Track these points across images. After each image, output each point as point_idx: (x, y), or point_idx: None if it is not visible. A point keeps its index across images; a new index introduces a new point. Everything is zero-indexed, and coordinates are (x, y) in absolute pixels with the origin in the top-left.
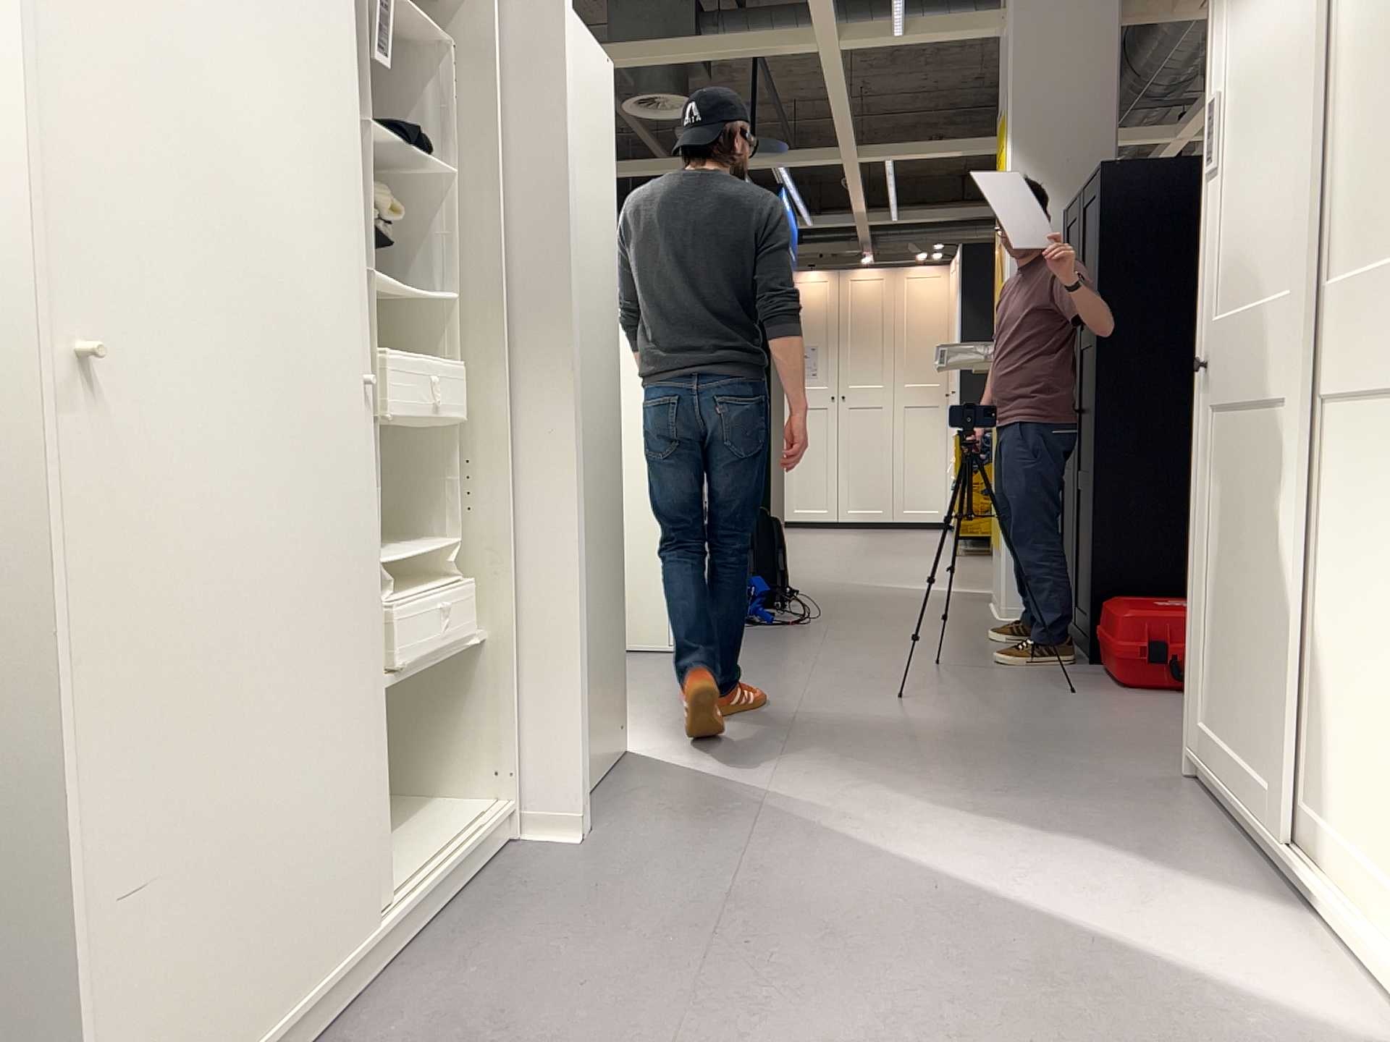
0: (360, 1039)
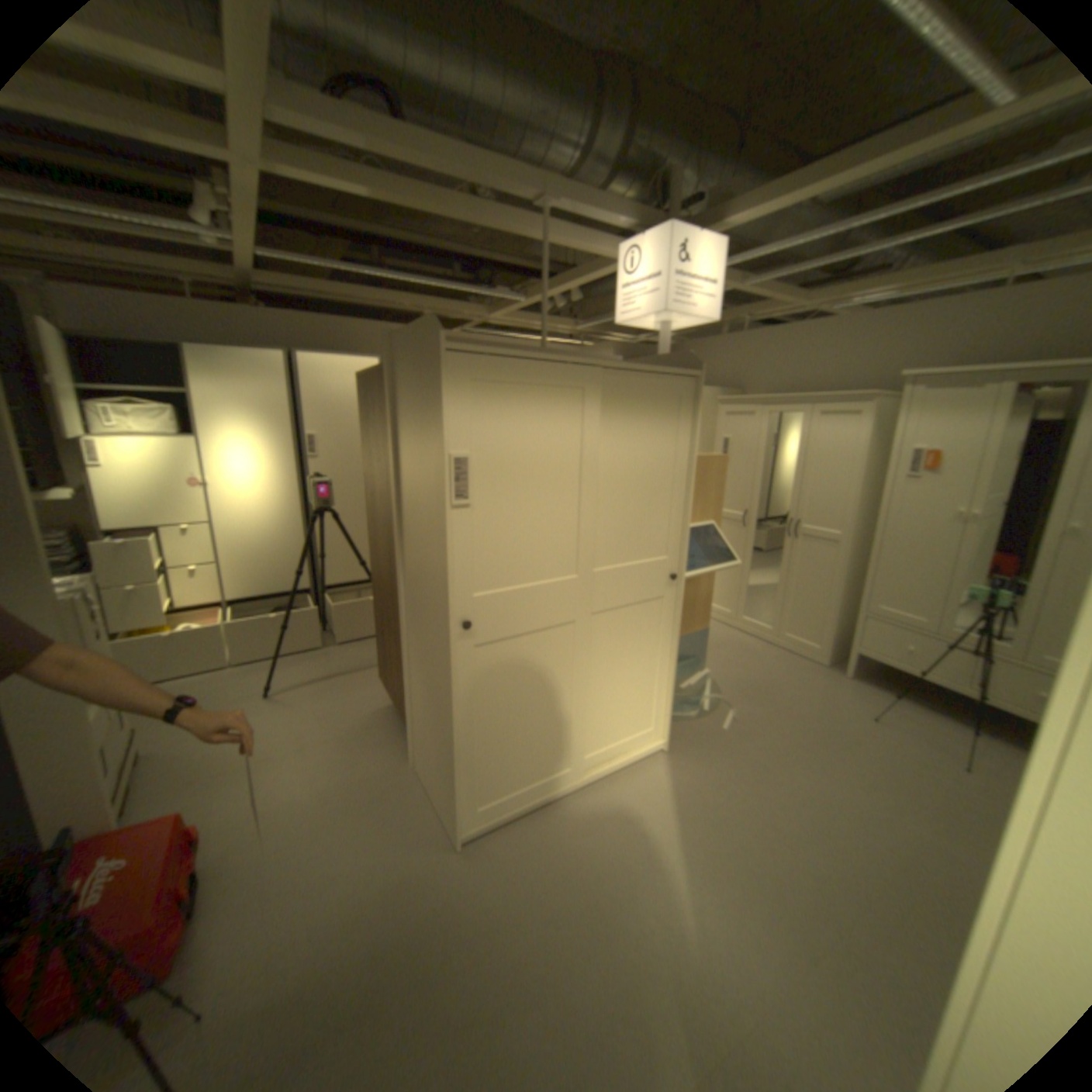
0: None
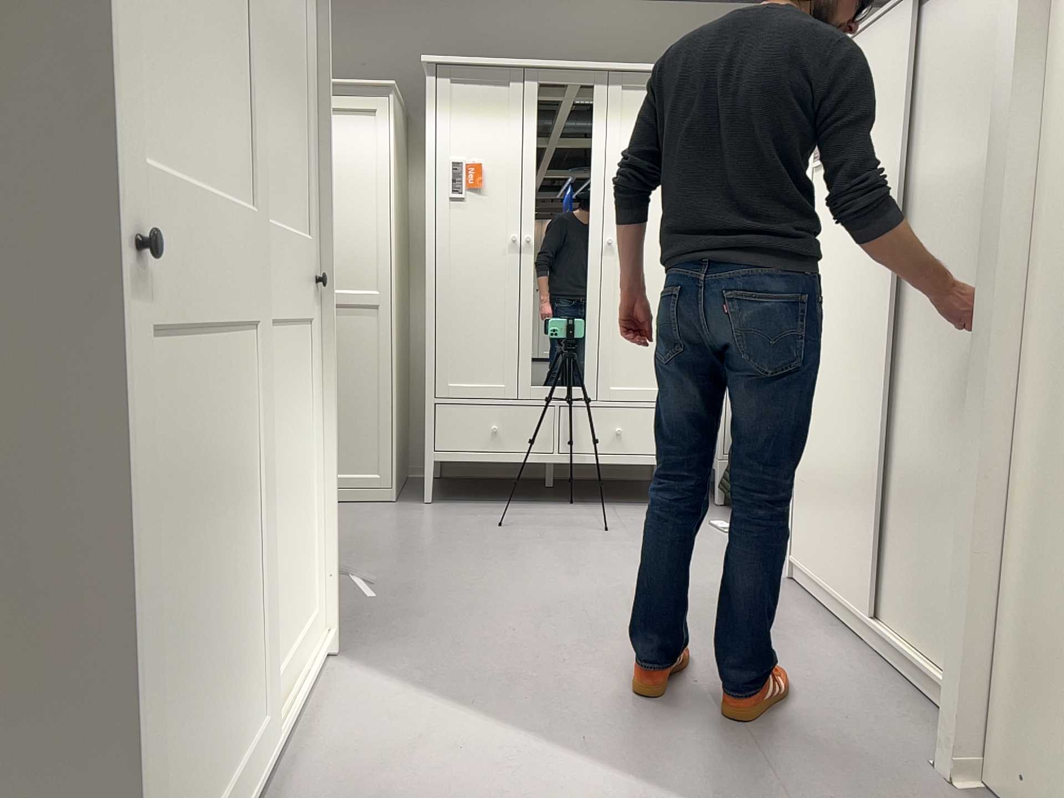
0: (817, 618)
